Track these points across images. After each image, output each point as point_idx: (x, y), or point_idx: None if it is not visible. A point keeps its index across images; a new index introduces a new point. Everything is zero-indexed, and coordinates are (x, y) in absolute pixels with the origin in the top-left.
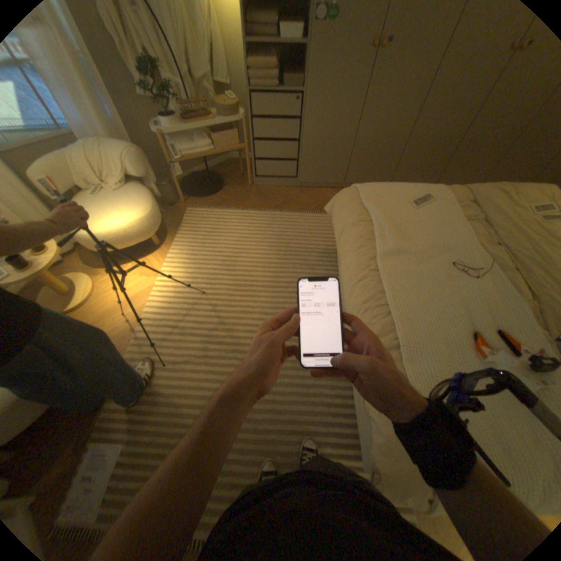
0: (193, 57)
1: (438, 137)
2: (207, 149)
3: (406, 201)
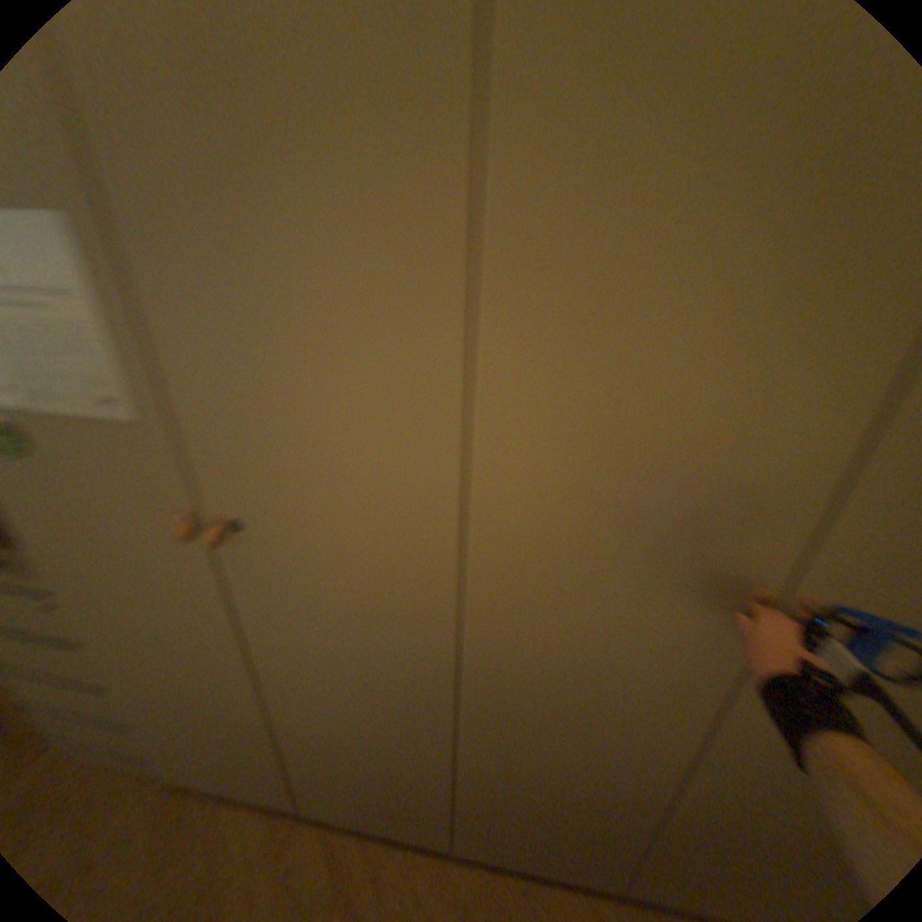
0: None
1: (569, 789)
2: None
3: None
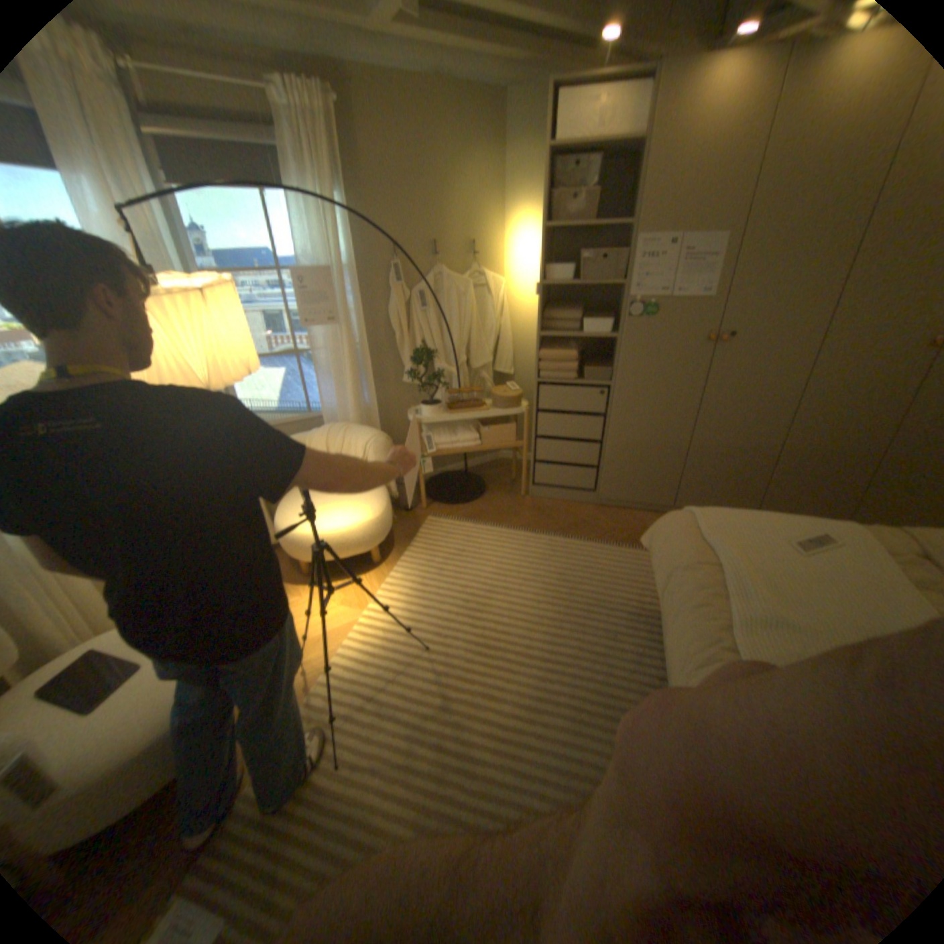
0: (477, 348)
1: (839, 451)
2: (473, 443)
3: (789, 541)
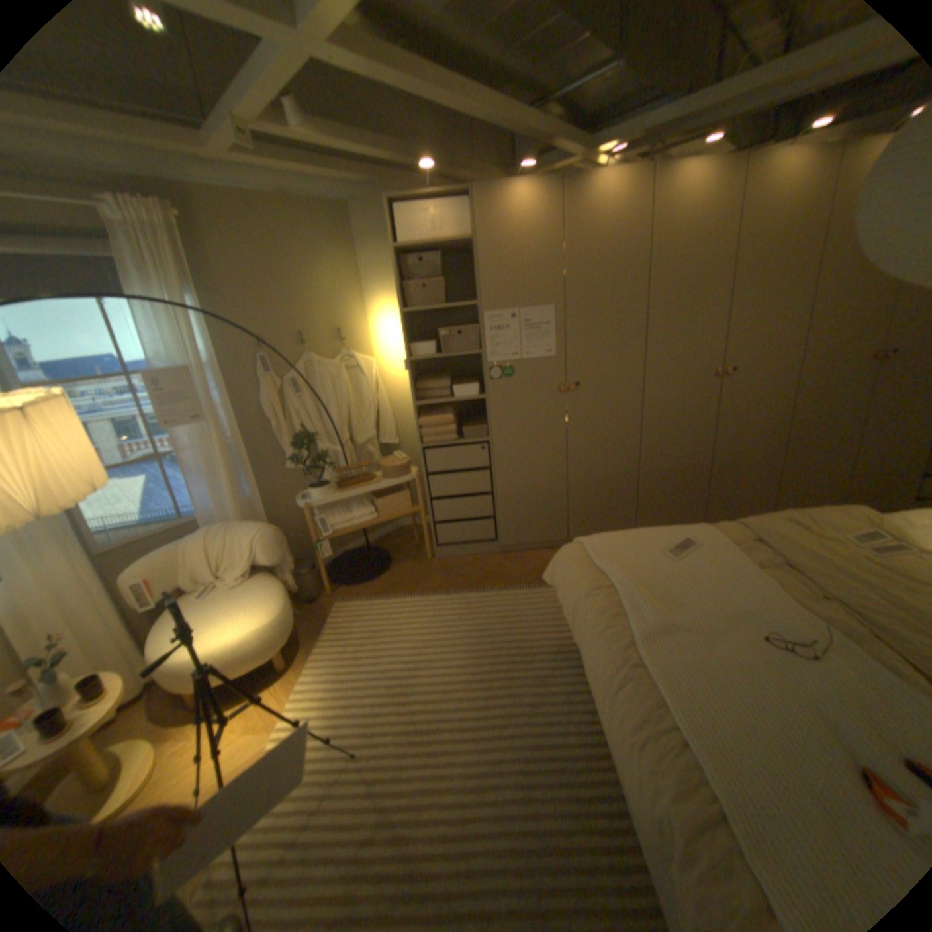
0: (358, 424)
1: (678, 466)
2: (369, 518)
3: (659, 552)
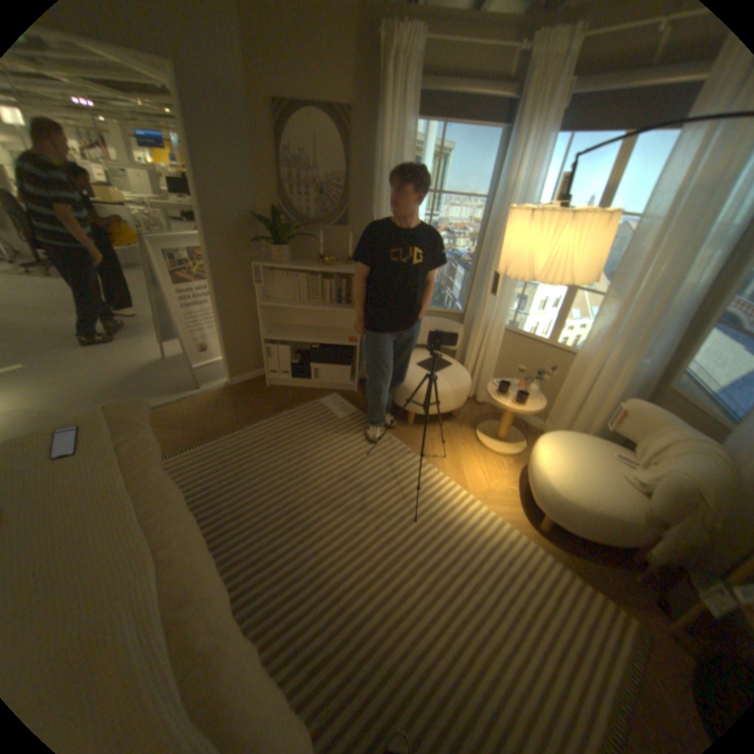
0: None
1: None
2: None
3: None
